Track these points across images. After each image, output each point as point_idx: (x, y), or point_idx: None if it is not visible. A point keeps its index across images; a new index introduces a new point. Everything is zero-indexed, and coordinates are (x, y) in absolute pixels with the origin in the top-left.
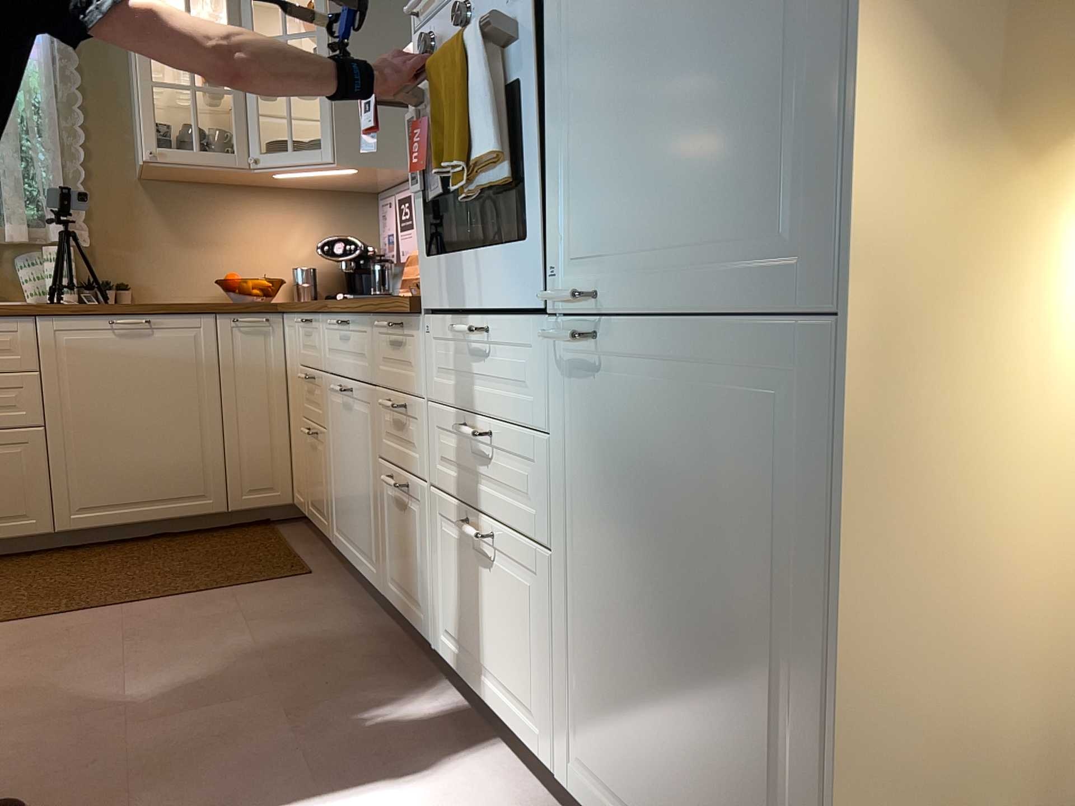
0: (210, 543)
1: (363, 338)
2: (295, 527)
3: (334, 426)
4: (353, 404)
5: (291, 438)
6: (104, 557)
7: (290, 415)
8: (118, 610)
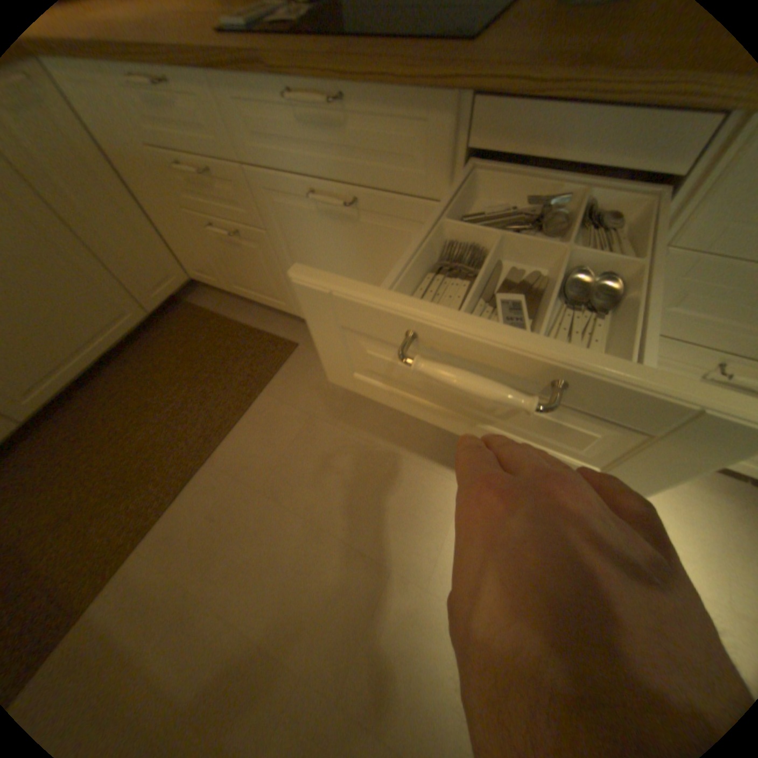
0: (161, 348)
1: (402, 129)
2: (202, 295)
3: (290, 231)
4: (354, 215)
5: (155, 227)
6: (90, 413)
7: (138, 203)
8: (208, 468)
